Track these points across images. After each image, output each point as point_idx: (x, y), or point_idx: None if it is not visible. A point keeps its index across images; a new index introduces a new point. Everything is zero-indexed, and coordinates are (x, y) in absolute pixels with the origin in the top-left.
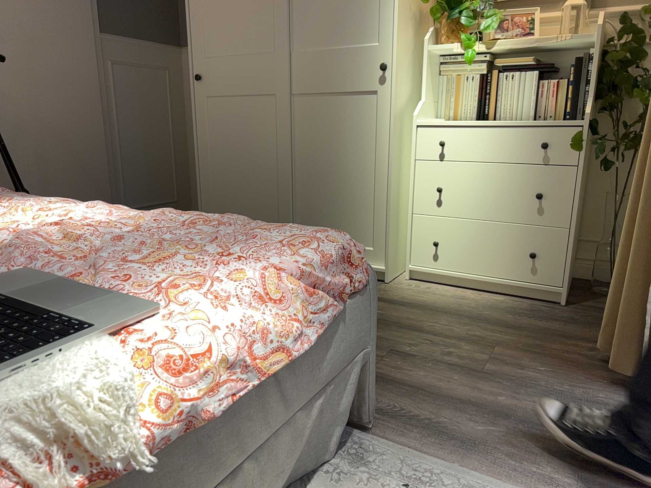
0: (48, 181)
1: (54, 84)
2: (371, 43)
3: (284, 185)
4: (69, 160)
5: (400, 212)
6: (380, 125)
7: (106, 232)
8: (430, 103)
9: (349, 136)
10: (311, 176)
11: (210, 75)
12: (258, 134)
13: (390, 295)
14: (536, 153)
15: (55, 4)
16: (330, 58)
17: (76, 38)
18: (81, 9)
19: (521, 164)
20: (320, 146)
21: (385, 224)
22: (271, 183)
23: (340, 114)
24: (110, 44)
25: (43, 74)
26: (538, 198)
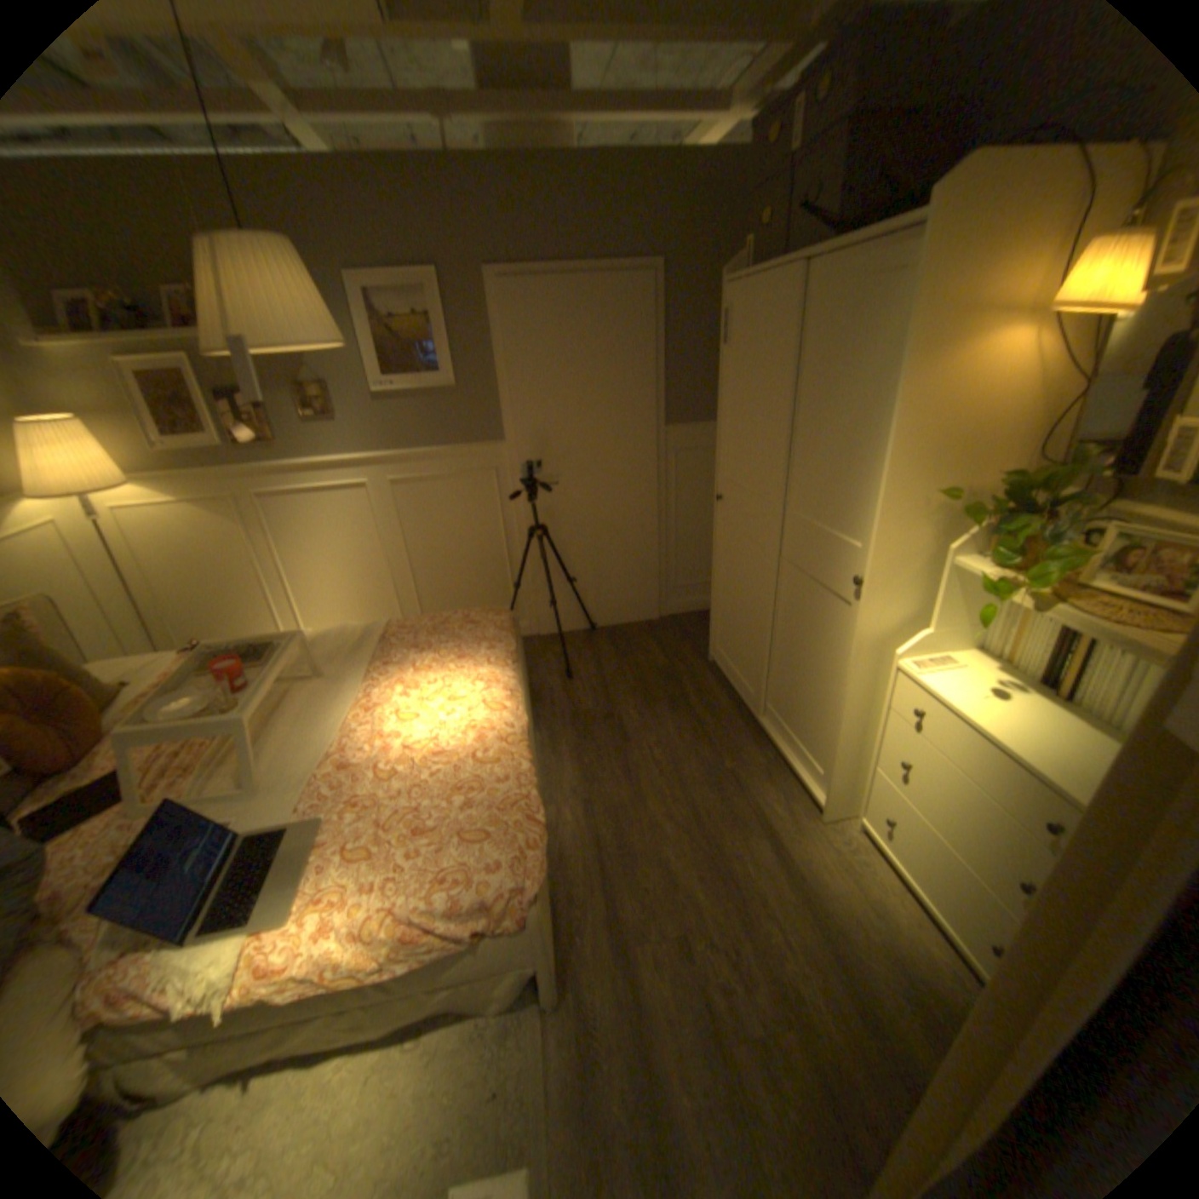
0: (598, 565)
1: (610, 484)
2: (855, 541)
3: (761, 647)
4: (618, 547)
5: (864, 752)
6: (847, 646)
7: (424, 764)
8: (958, 630)
9: (820, 636)
10: (786, 653)
11: (726, 498)
12: (751, 581)
13: (801, 845)
14: (1043, 825)
15: (617, 411)
16: (815, 535)
17: (635, 437)
18: (642, 409)
19: (1016, 822)
20: (796, 627)
21: (835, 759)
22: (755, 638)
23: (816, 605)
24: (674, 432)
25: (601, 476)
26: (1022, 889)
